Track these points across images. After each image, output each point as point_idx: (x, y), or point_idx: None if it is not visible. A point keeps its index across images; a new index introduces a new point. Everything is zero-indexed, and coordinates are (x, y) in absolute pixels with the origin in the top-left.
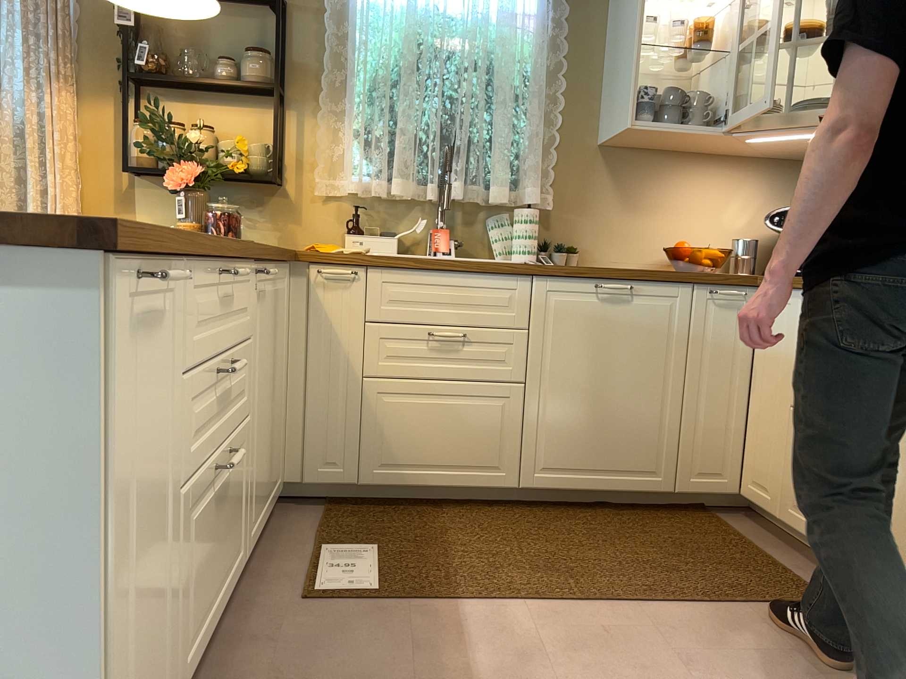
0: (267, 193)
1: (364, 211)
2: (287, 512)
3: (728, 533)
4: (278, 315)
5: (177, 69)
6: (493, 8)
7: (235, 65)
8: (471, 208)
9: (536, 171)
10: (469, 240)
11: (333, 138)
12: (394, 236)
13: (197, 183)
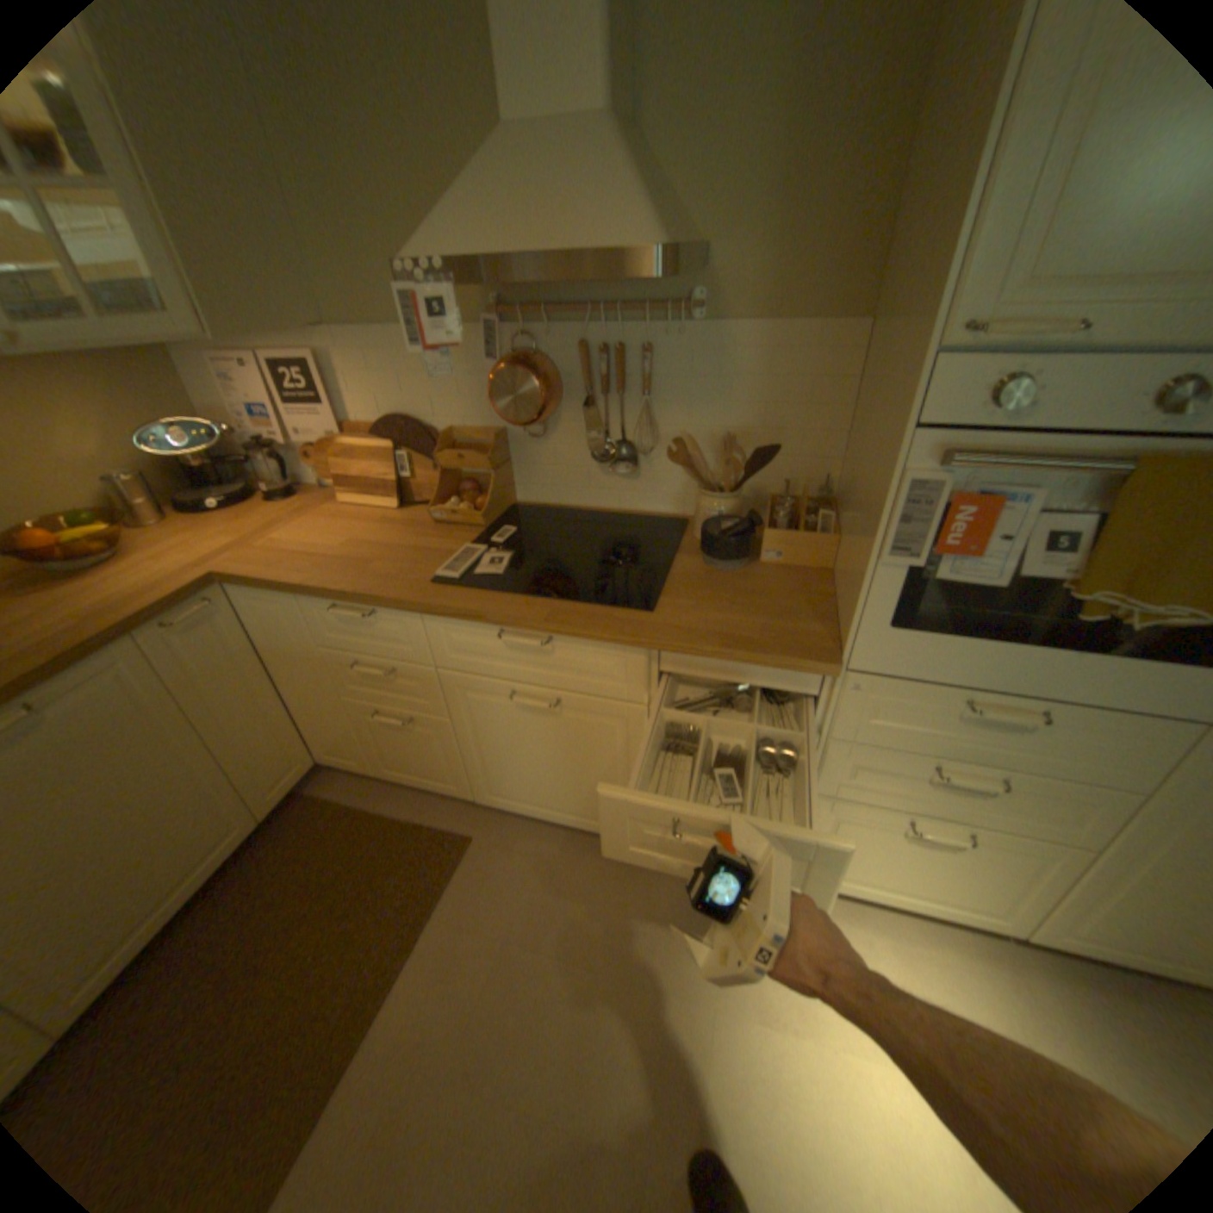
0: None
1: None
2: None
3: (336, 817)
4: None
5: None
6: None
7: None
8: None
9: None
10: None
11: None
12: None
13: None
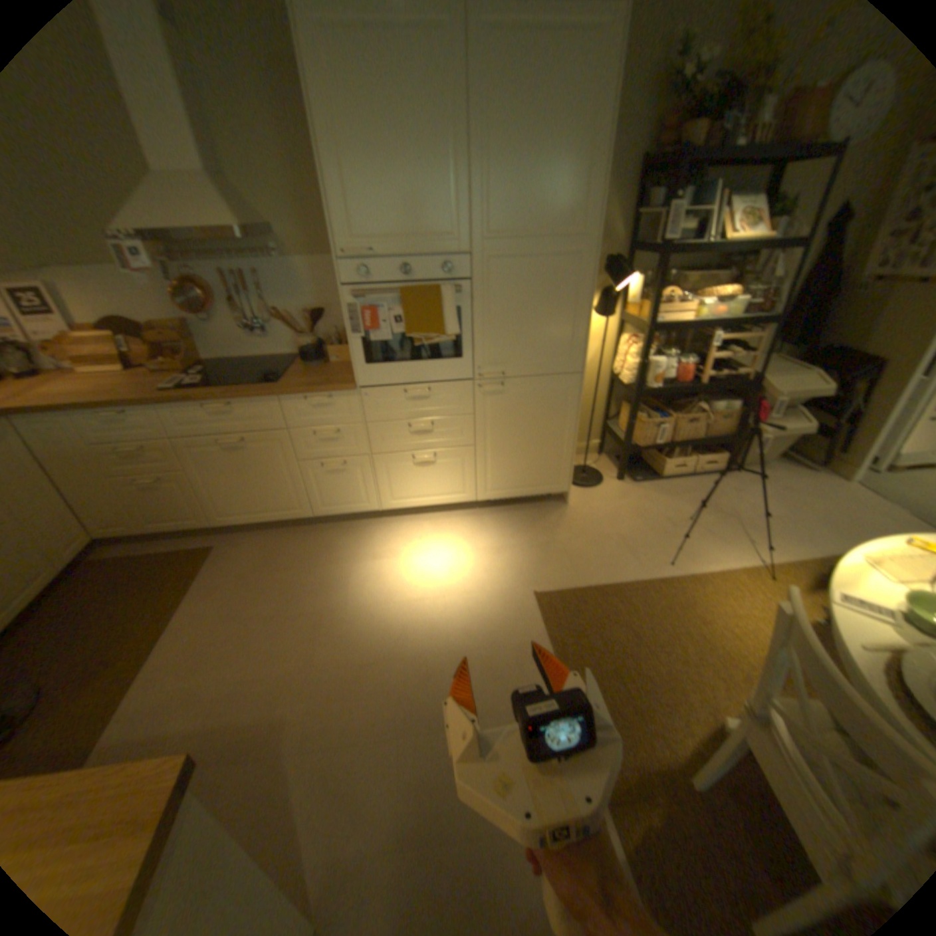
0: None
1: None
2: None
3: (117, 563)
4: None
5: None
6: None
7: None
8: None
9: None
10: None
11: None
12: None
13: None
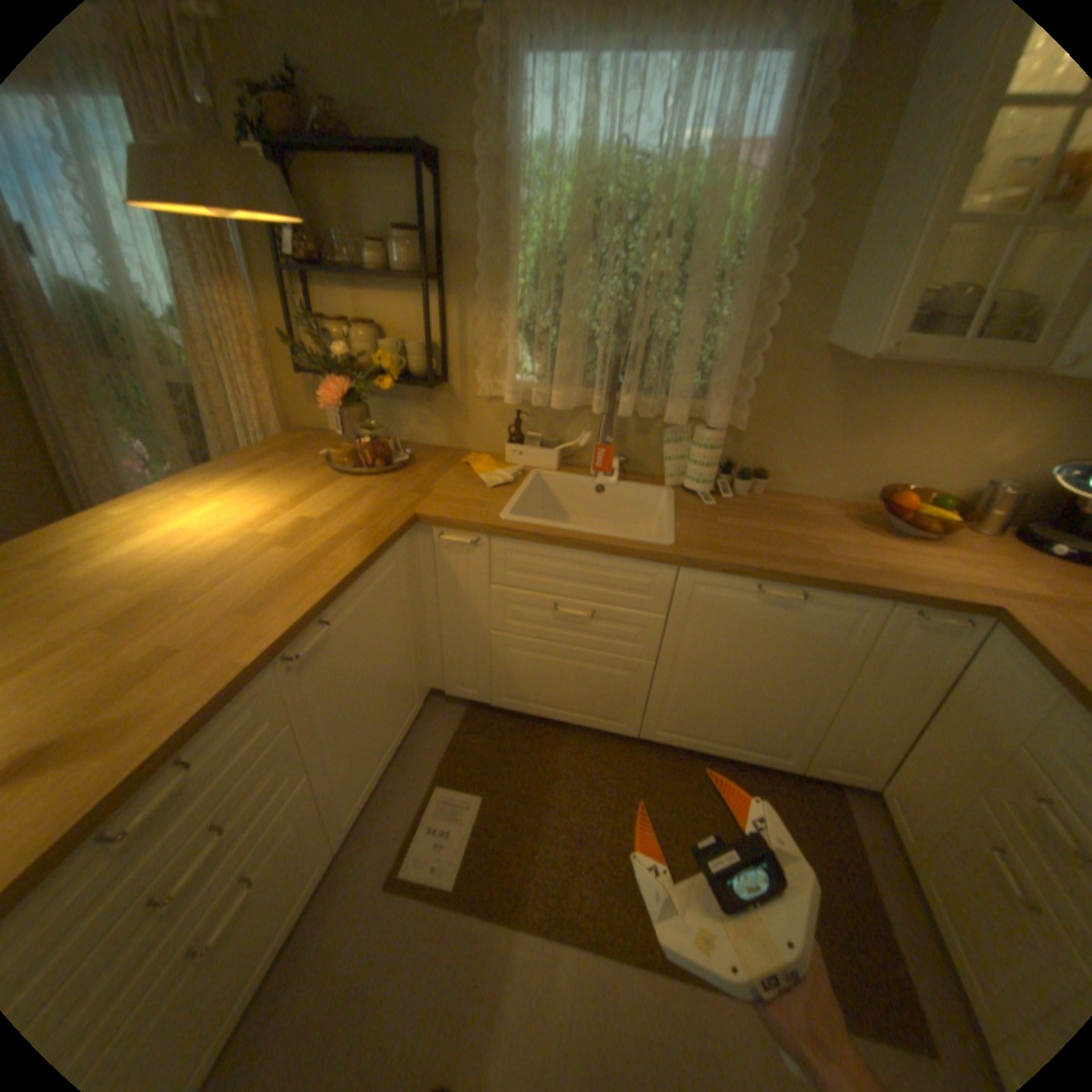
0: (432, 389)
1: (528, 413)
2: (433, 713)
3: (848, 843)
4: (384, 603)
5: (332, 245)
6: (707, 132)
7: (379, 247)
8: (646, 416)
9: (729, 382)
10: (640, 451)
11: (494, 330)
12: (554, 449)
13: (349, 396)
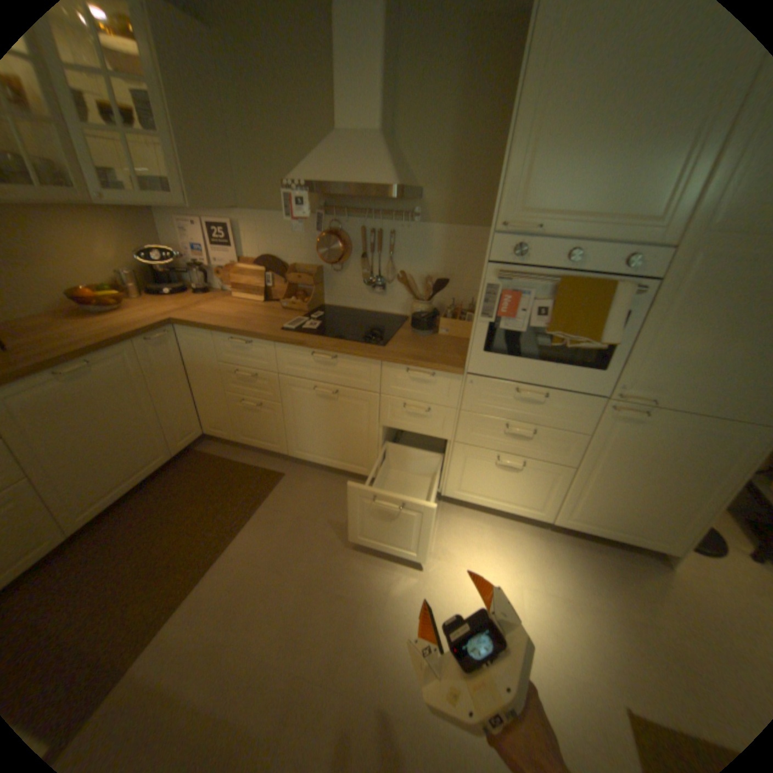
0: None
1: None
2: None
3: (212, 461)
4: None
5: None
6: None
7: None
8: None
9: None
10: None
11: None
12: None
13: None
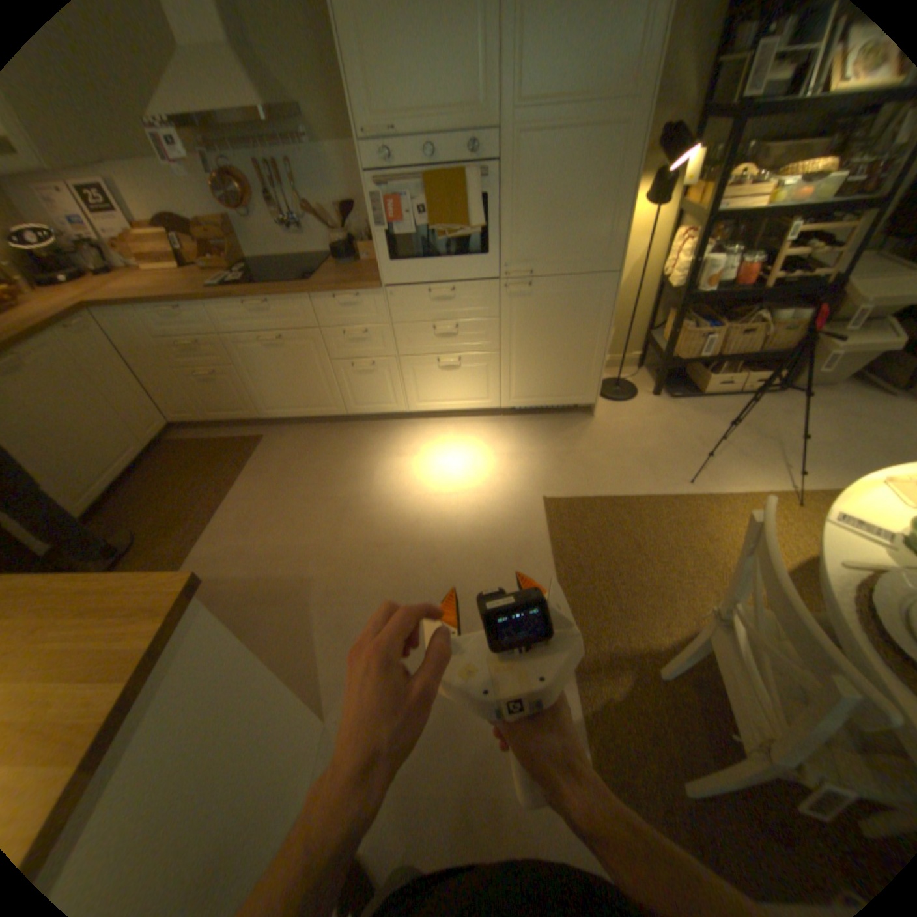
0: None
1: None
2: None
3: (186, 444)
4: None
5: None
6: None
7: None
8: None
9: None
10: None
11: None
12: None
13: None
